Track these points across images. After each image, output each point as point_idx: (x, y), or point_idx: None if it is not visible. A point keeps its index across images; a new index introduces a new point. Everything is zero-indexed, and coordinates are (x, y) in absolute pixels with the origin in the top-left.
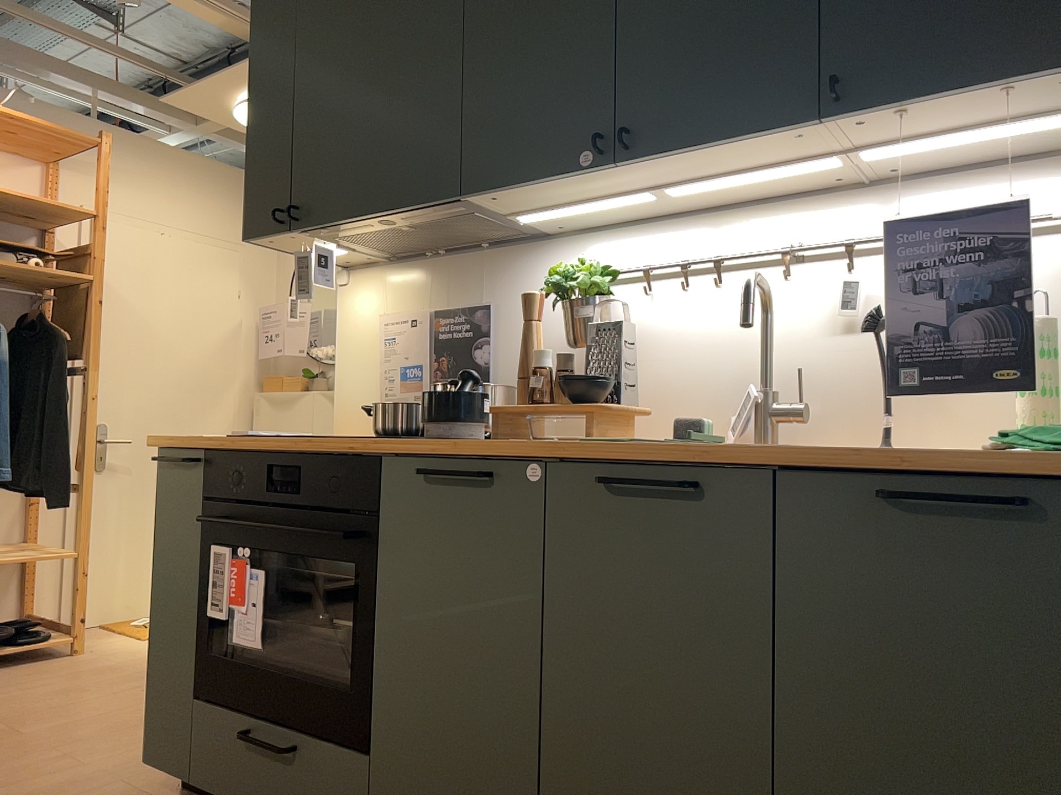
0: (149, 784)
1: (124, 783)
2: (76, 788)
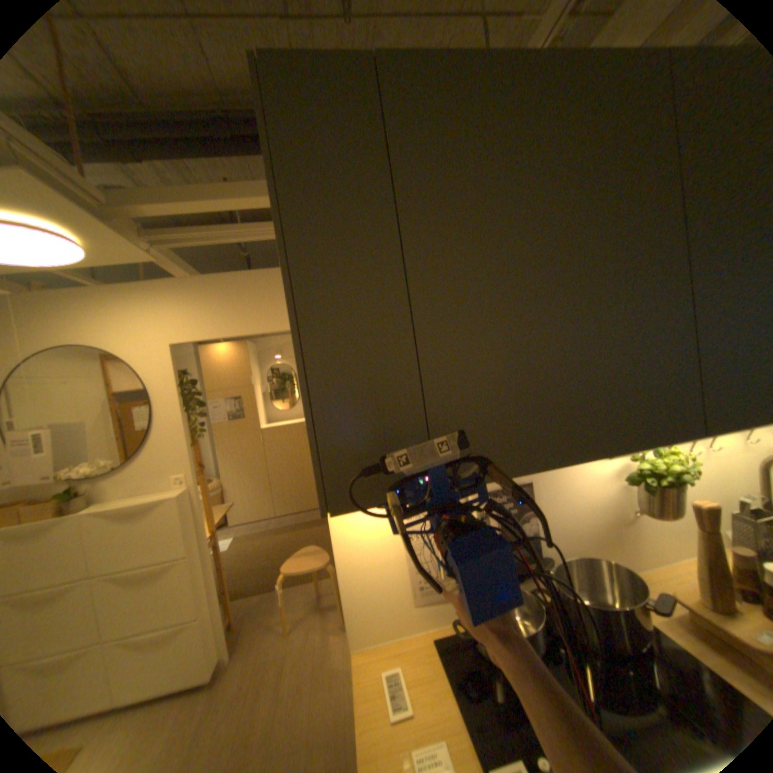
0: None
1: None
2: None
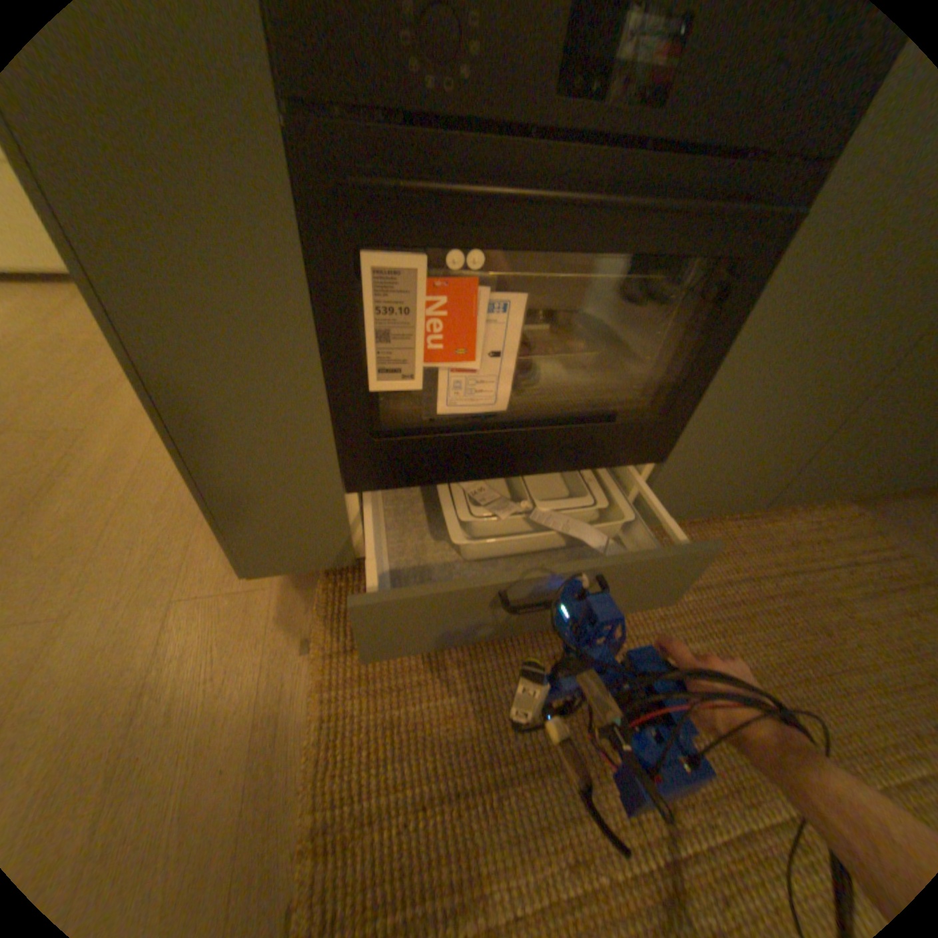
0: (219, 581)
1: (182, 602)
2: (126, 652)
